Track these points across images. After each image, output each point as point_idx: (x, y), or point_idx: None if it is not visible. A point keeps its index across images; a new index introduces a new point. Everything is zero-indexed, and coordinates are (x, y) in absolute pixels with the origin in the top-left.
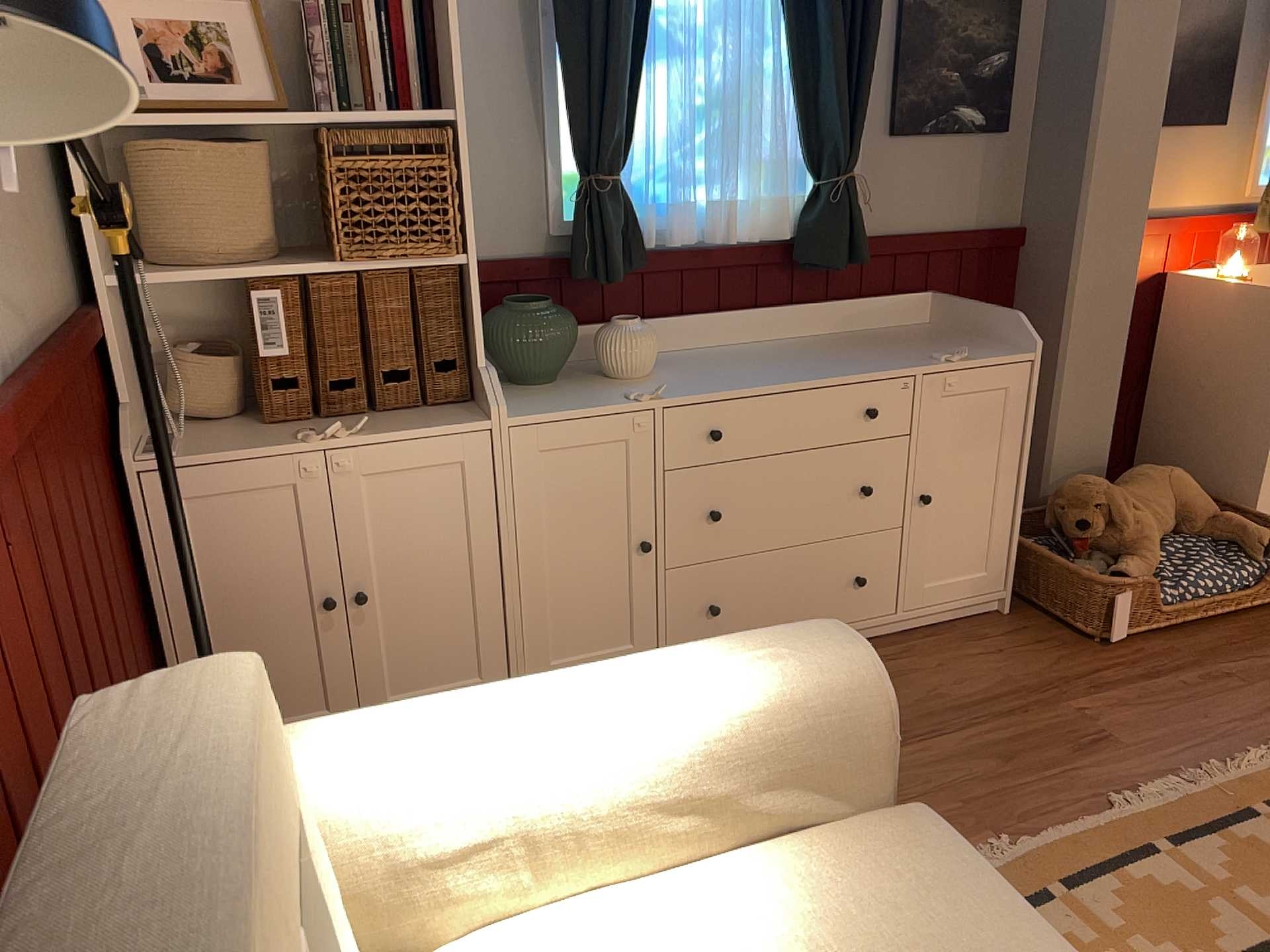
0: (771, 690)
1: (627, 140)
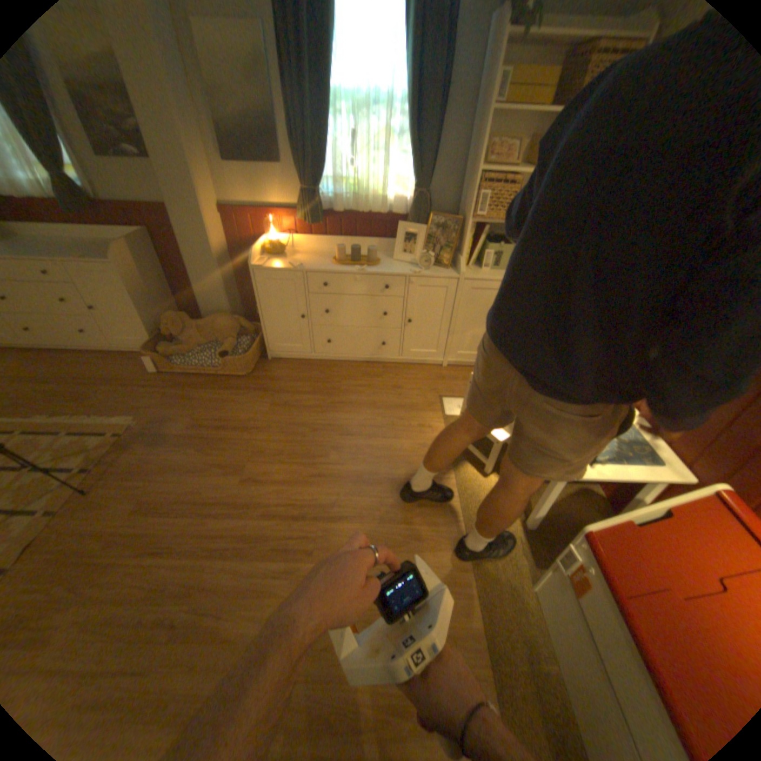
0: None
1: None
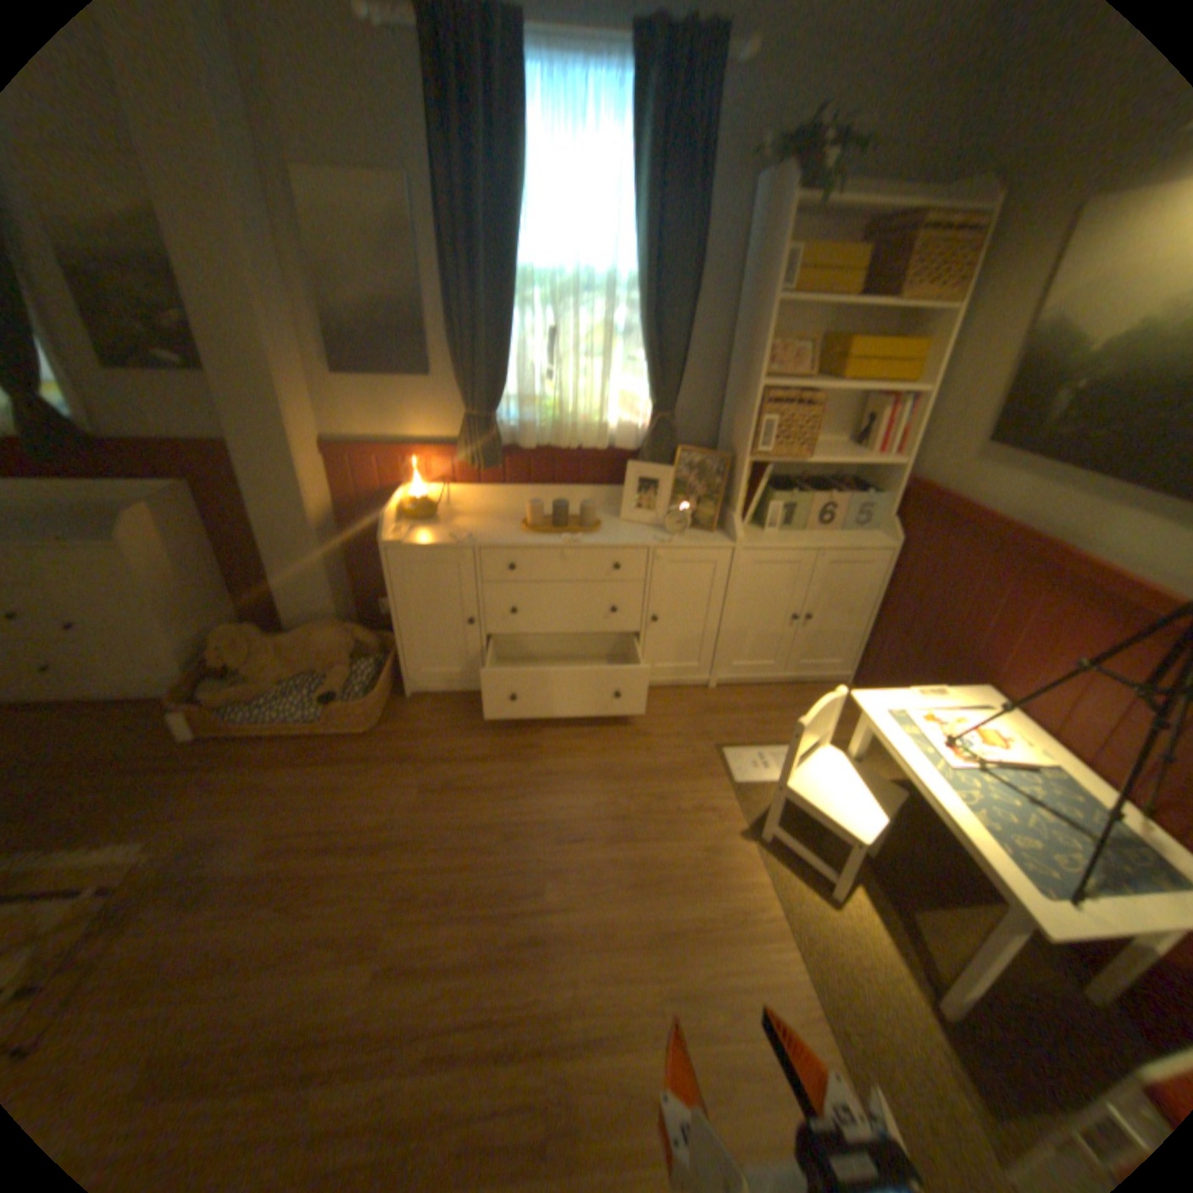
0: None
1: None
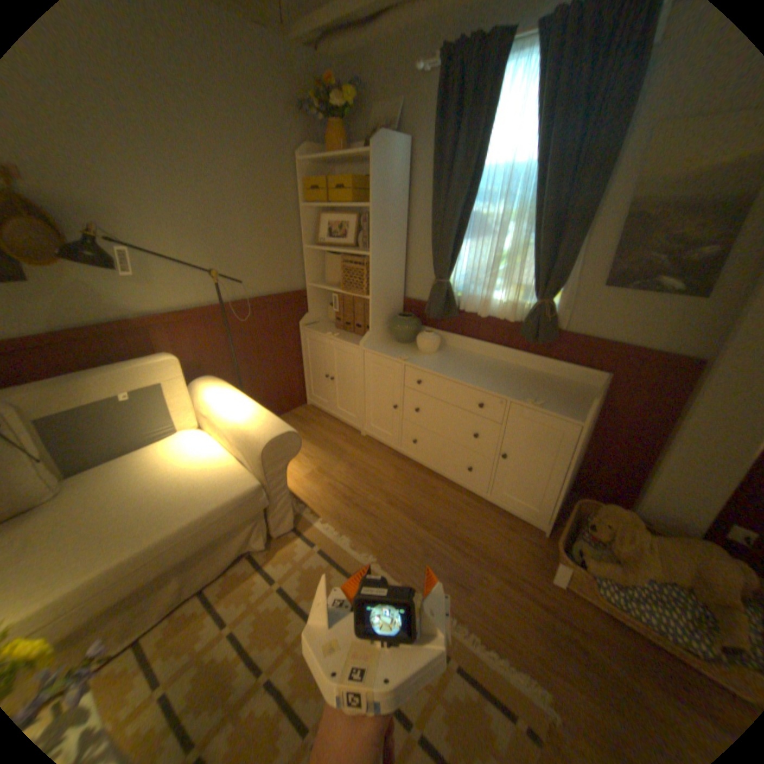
0: (250, 428)
1: (452, 267)
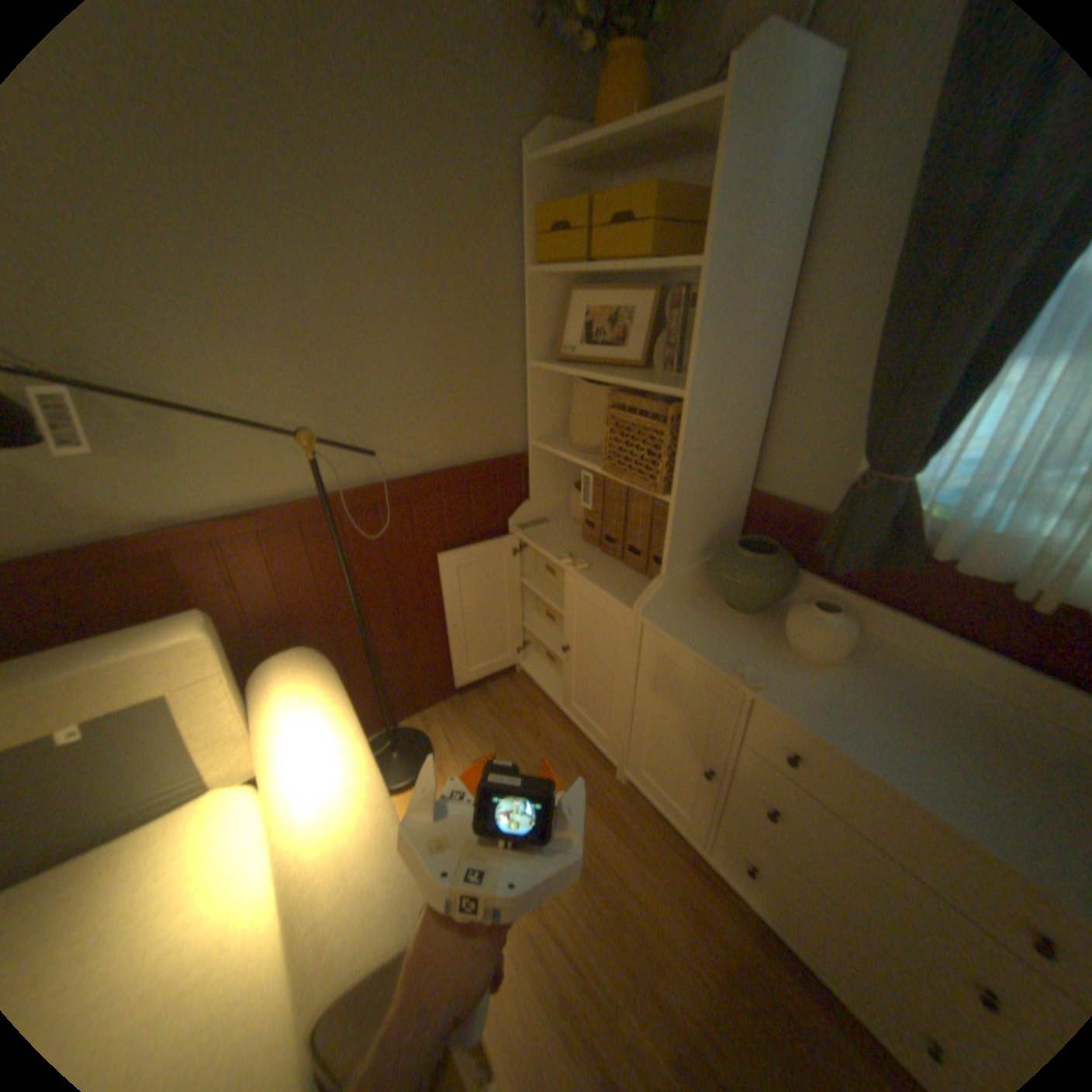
0: (309, 903)
1: (942, 440)
